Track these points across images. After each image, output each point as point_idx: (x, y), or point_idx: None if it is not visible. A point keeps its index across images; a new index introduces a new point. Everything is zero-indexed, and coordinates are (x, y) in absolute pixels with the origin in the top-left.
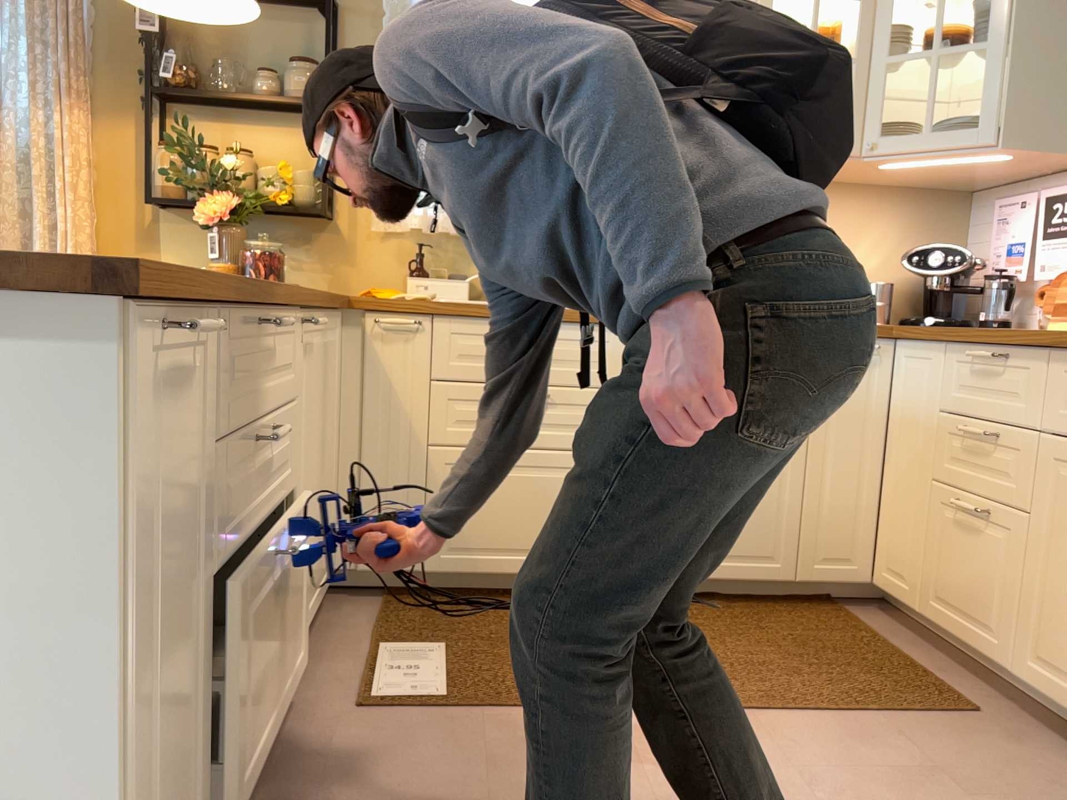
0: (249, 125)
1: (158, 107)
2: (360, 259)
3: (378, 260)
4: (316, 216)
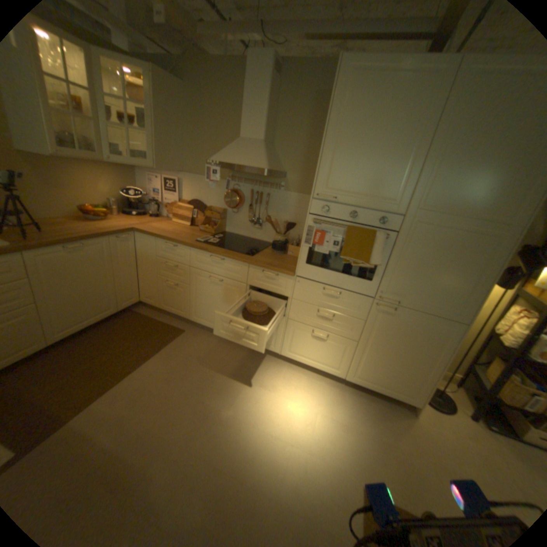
0: None
1: None
2: None
3: None
4: None
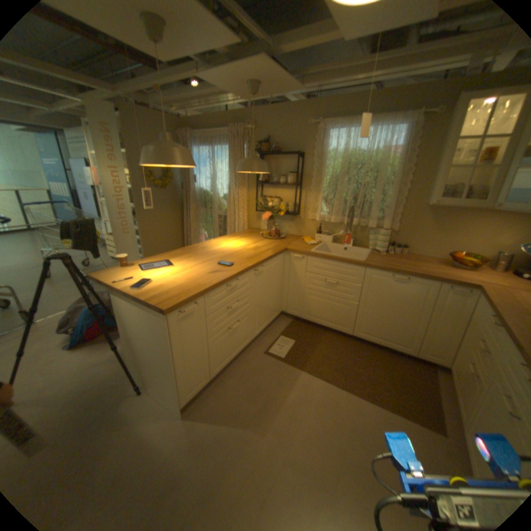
0: (279, 189)
1: (260, 185)
2: (305, 226)
3: (309, 227)
4: (294, 214)
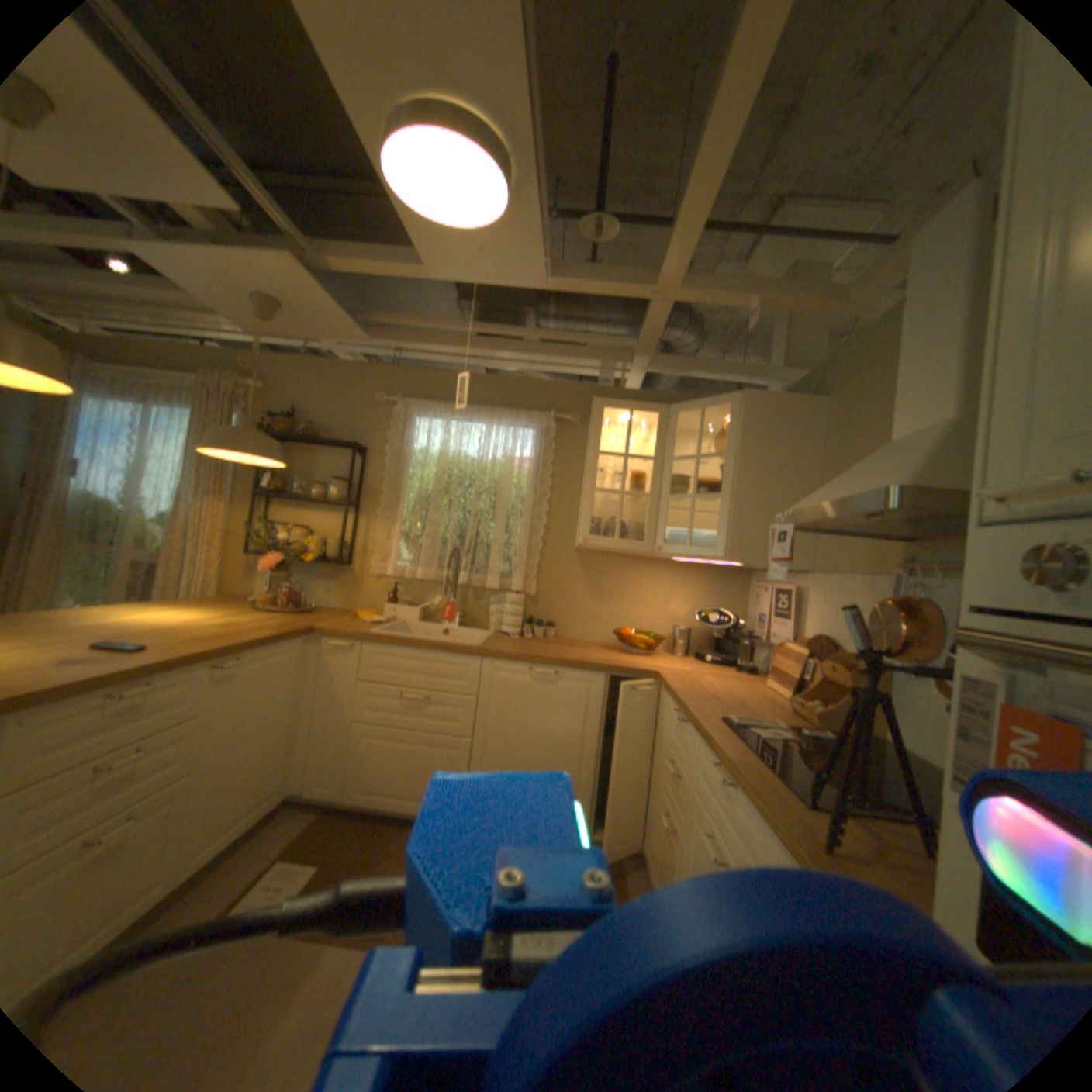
0: (310, 511)
1: (263, 499)
2: (363, 590)
3: (373, 591)
4: (340, 564)
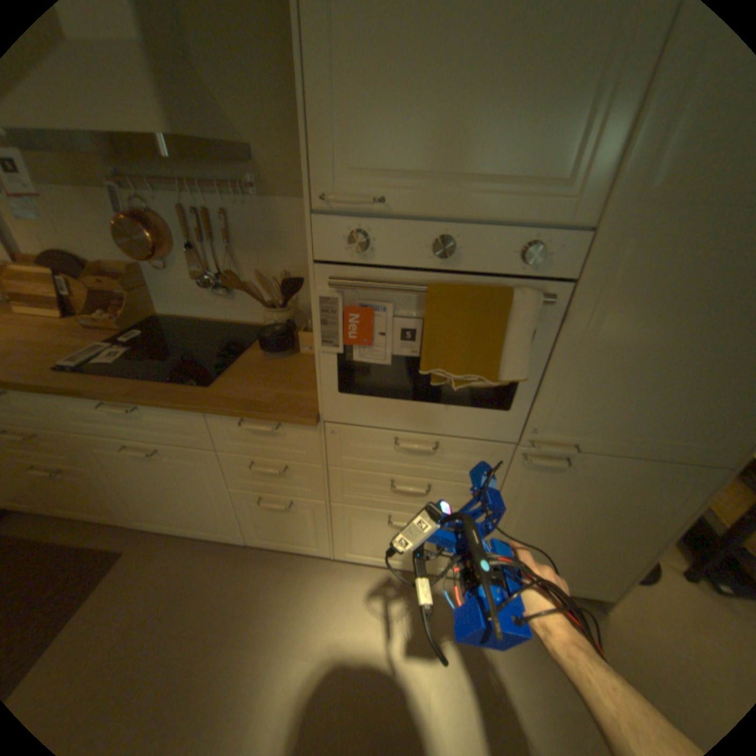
0: None
1: None
2: None
3: None
4: None
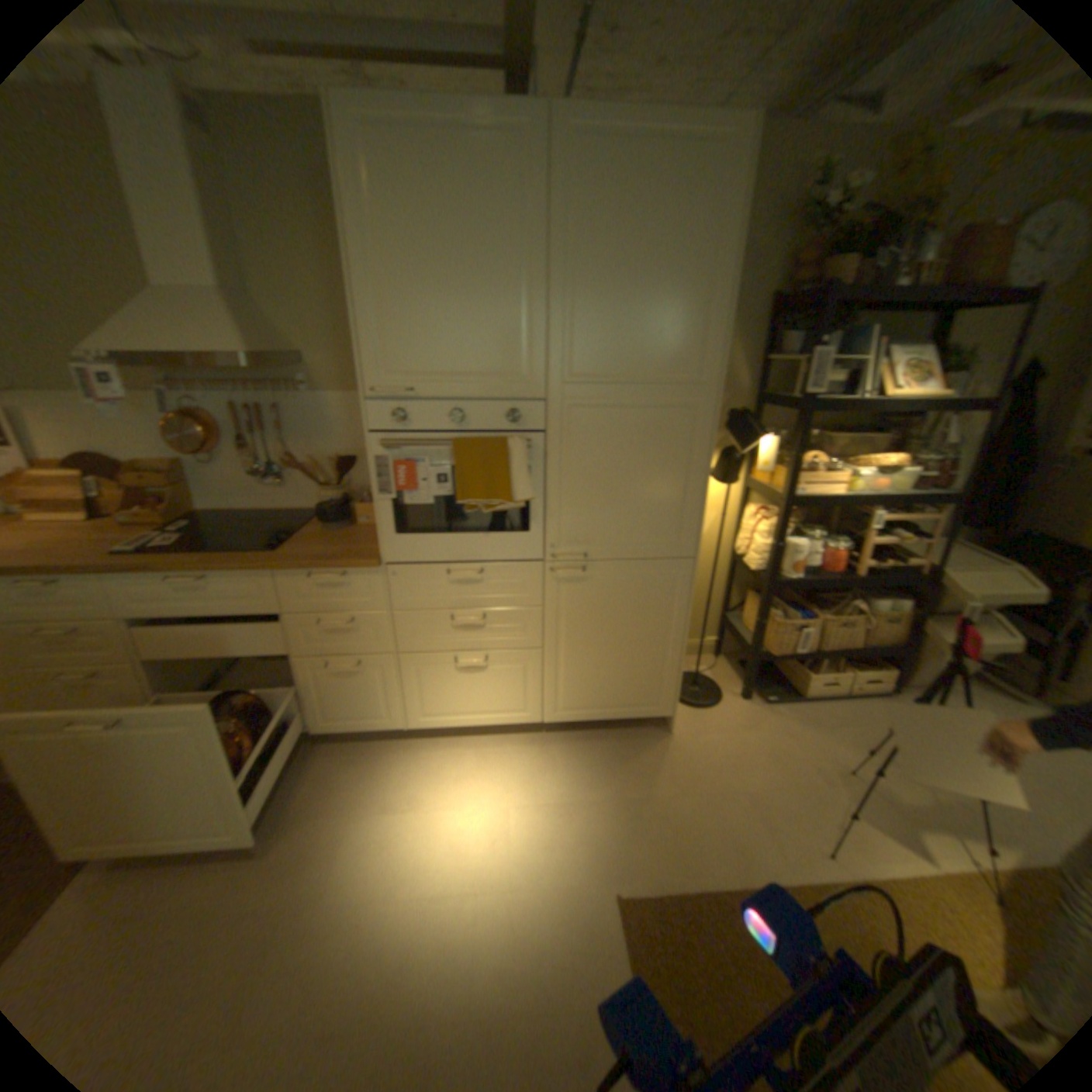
0: None
1: None
2: None
3: None
4: None
